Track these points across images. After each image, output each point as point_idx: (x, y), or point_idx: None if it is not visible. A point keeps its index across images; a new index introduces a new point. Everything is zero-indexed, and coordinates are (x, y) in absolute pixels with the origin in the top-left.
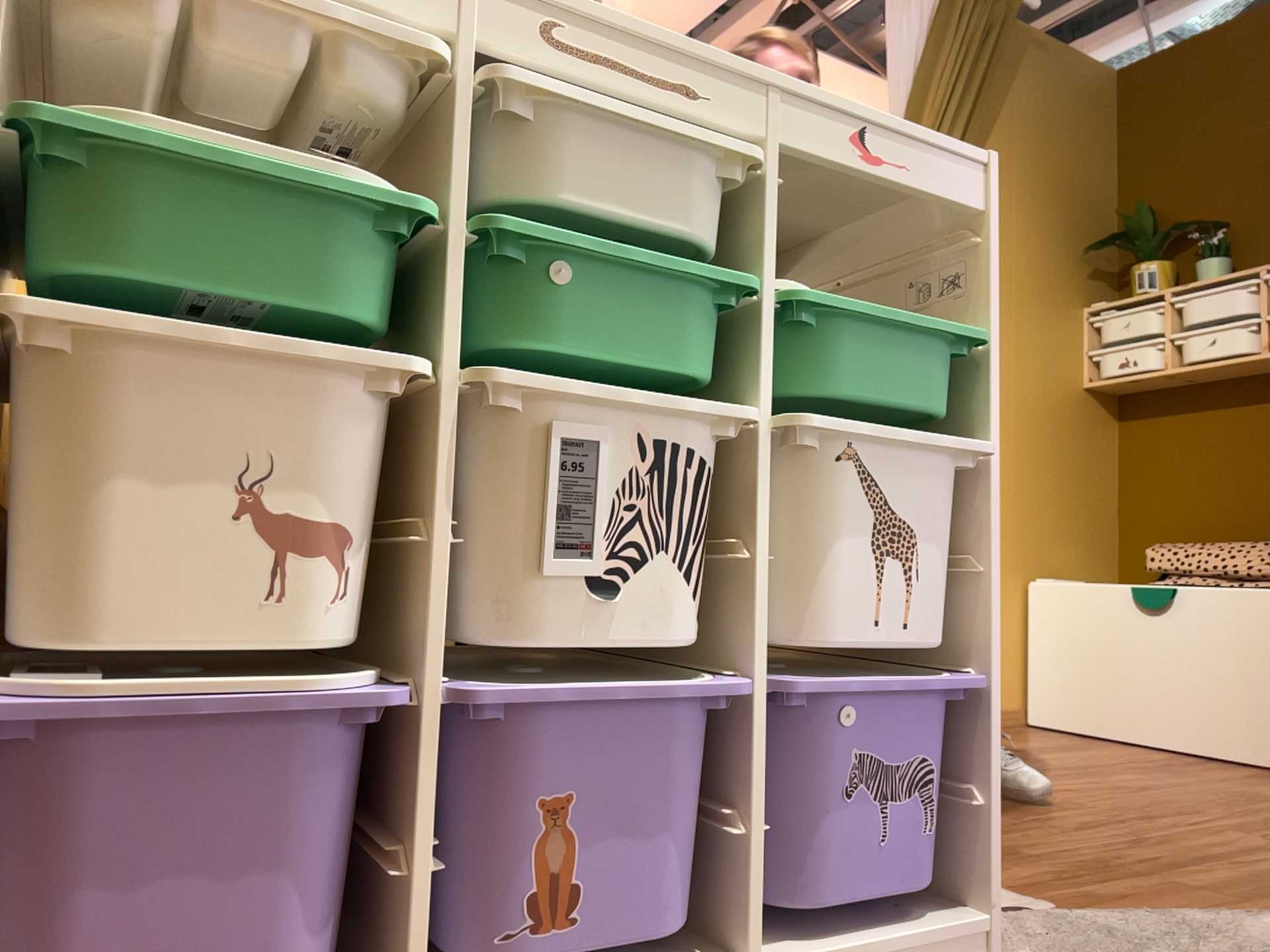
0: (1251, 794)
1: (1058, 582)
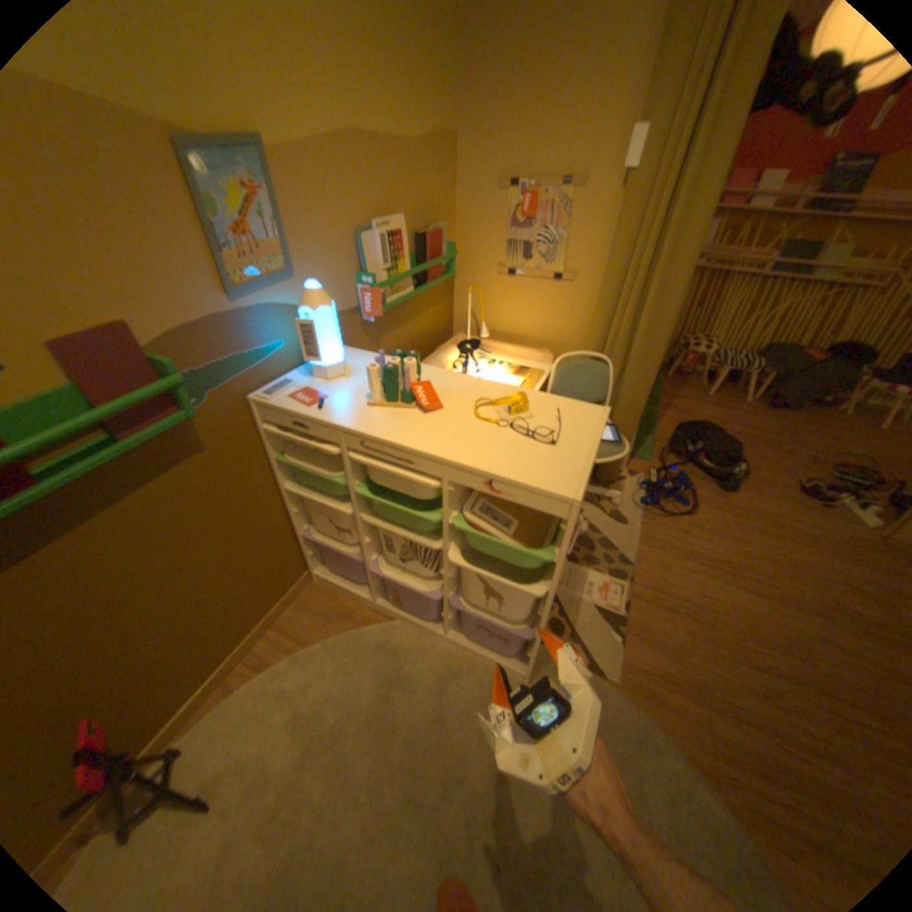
0: None
1: None
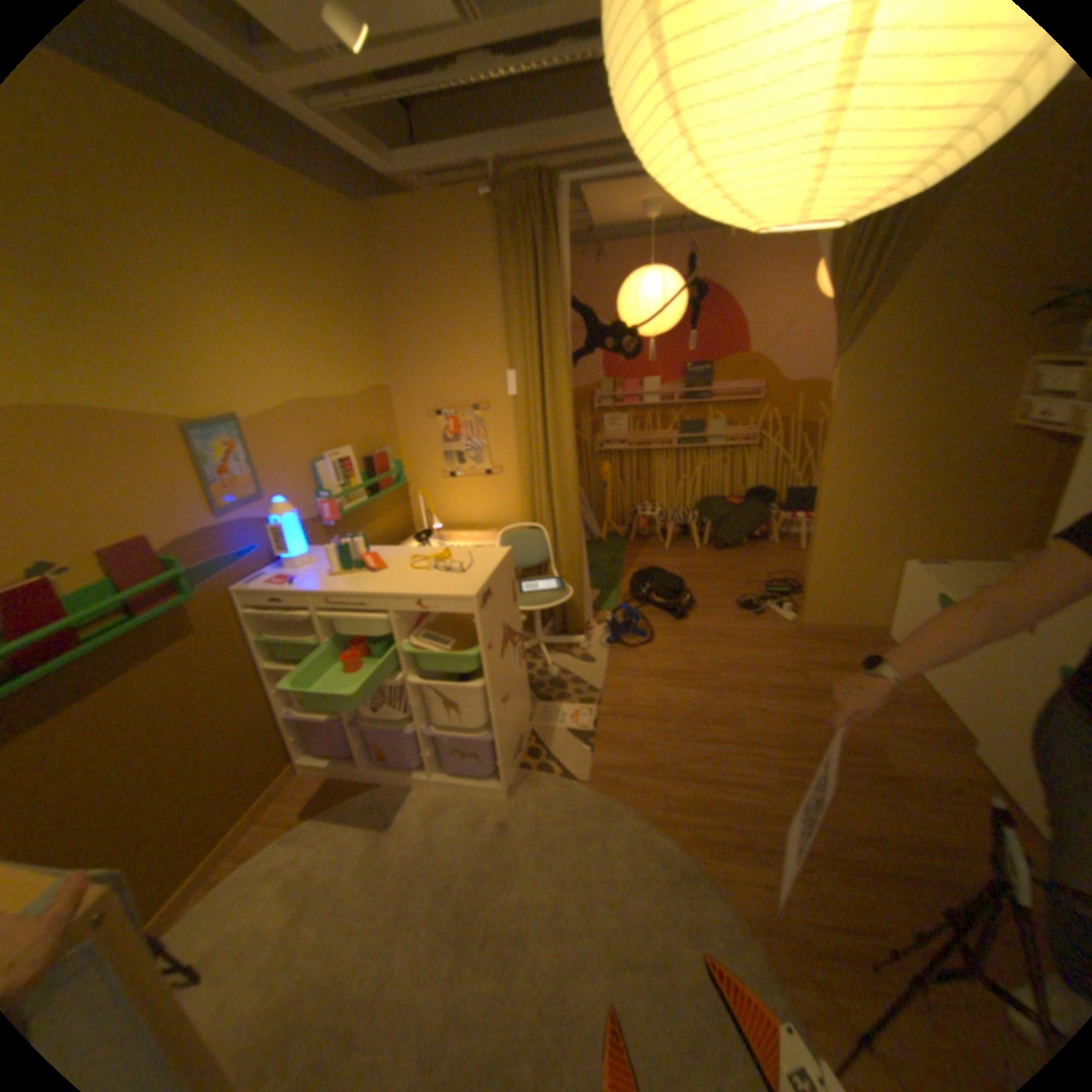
0: (873, 755)
1: (925, 571)
